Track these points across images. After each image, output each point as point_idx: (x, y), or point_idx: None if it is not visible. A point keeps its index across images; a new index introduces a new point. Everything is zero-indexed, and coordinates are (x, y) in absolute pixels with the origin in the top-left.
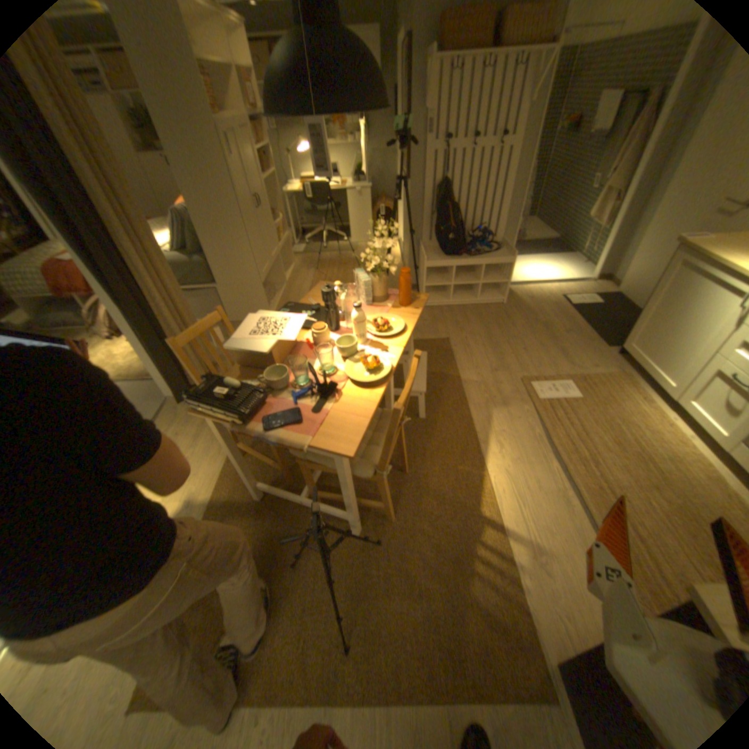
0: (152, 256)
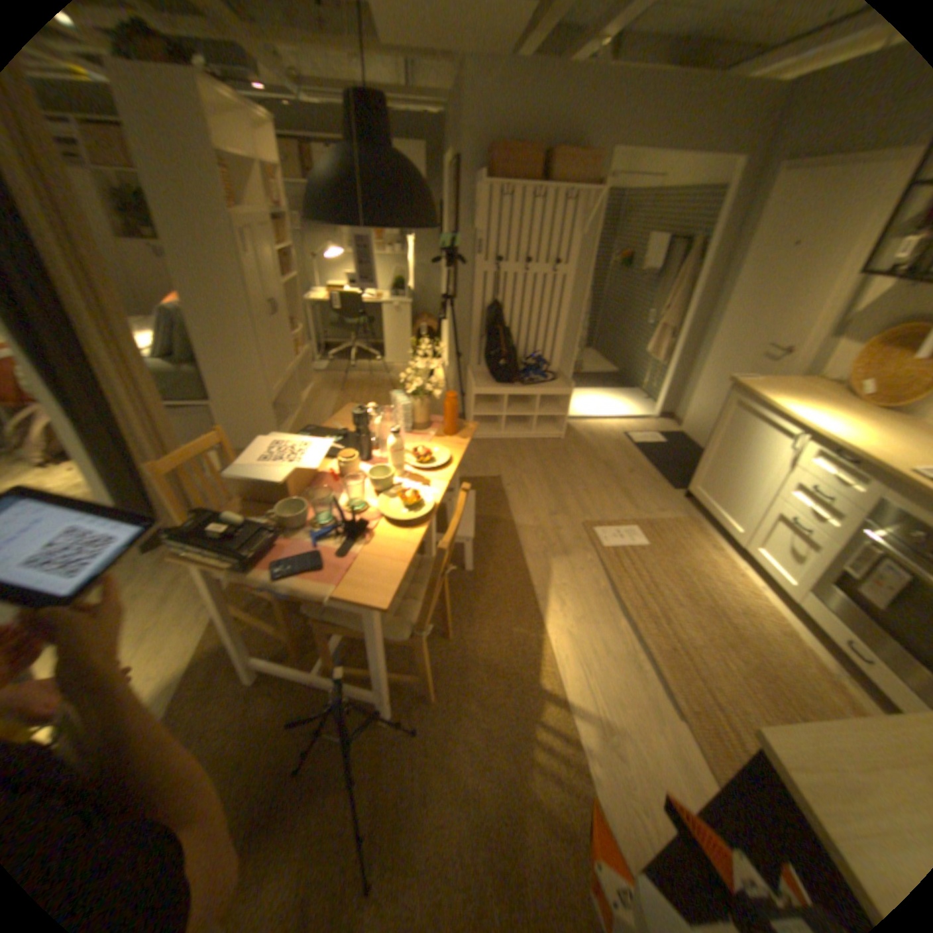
0: (134, 362)
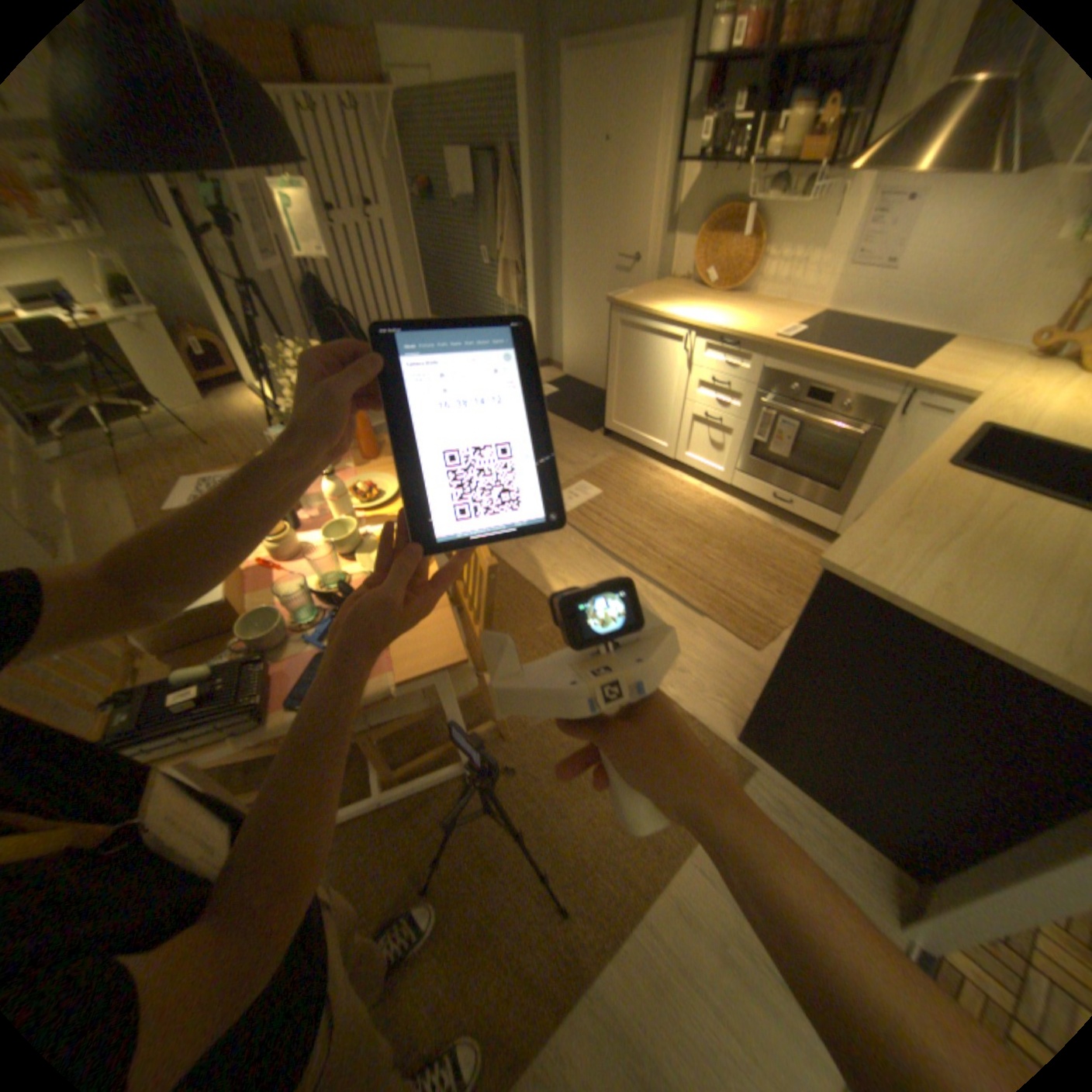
0: None
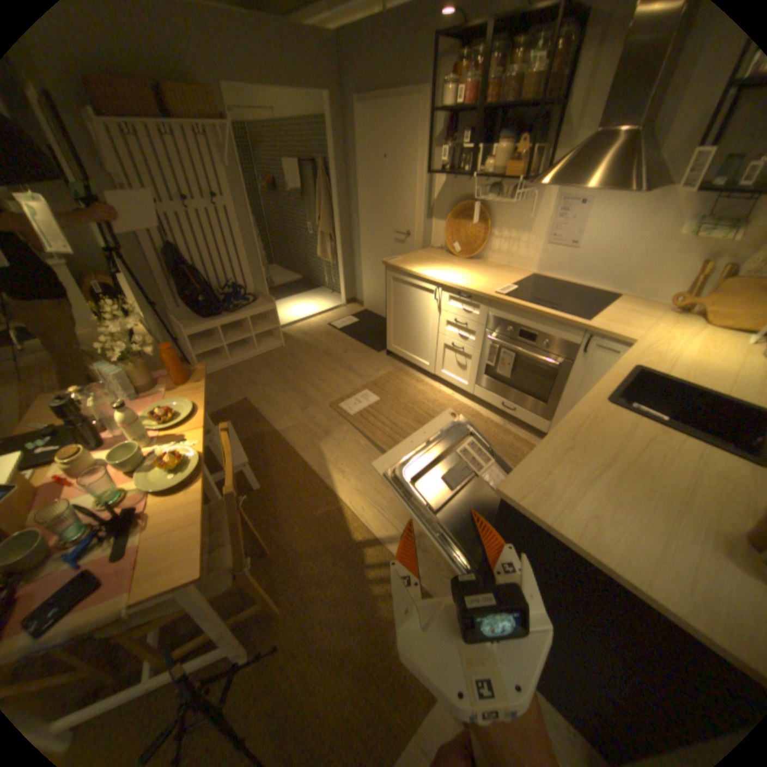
0: None
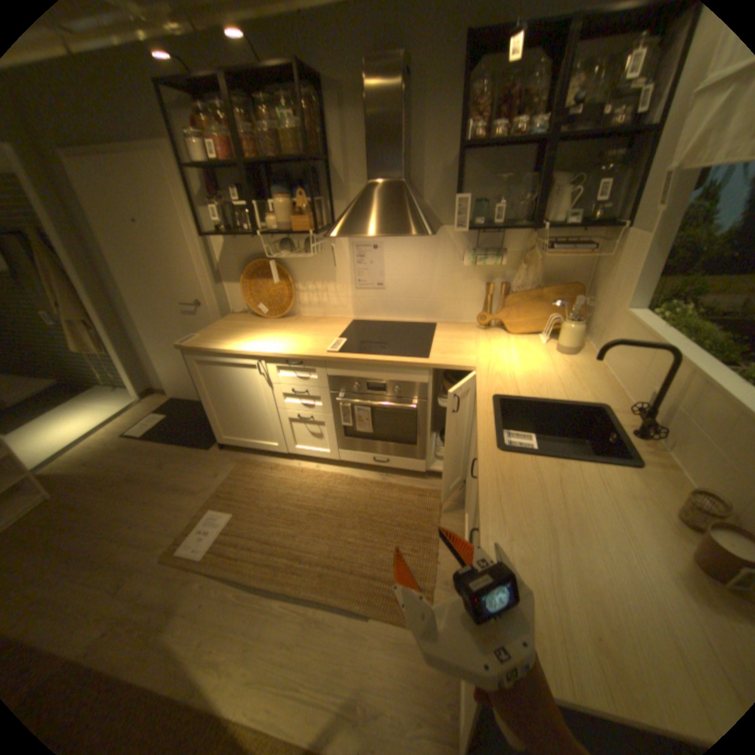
0: None
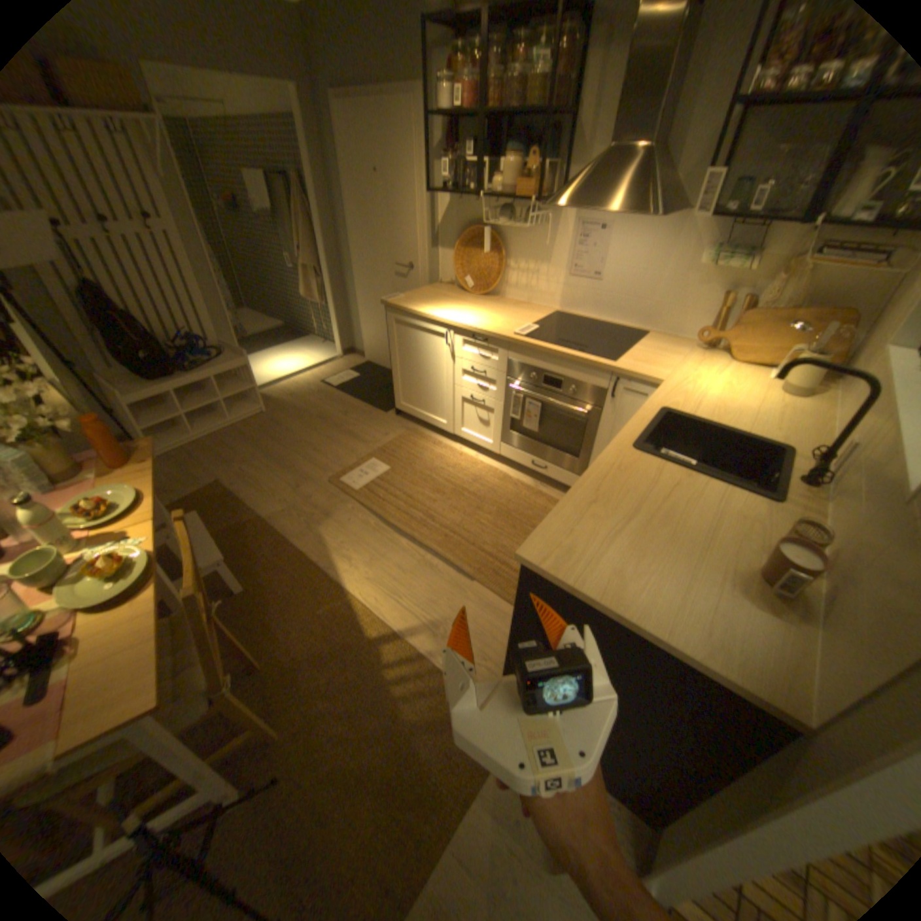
0: None
